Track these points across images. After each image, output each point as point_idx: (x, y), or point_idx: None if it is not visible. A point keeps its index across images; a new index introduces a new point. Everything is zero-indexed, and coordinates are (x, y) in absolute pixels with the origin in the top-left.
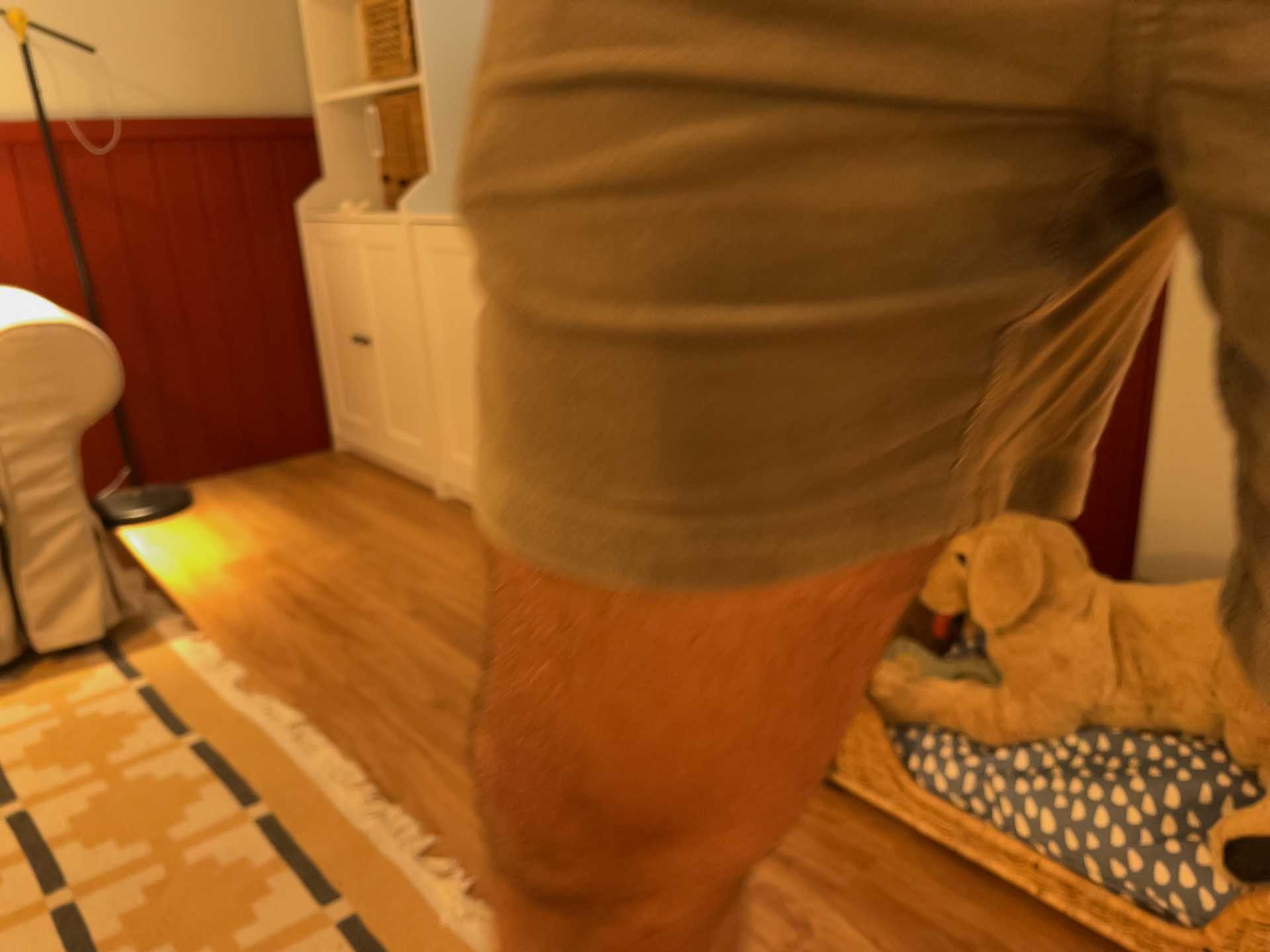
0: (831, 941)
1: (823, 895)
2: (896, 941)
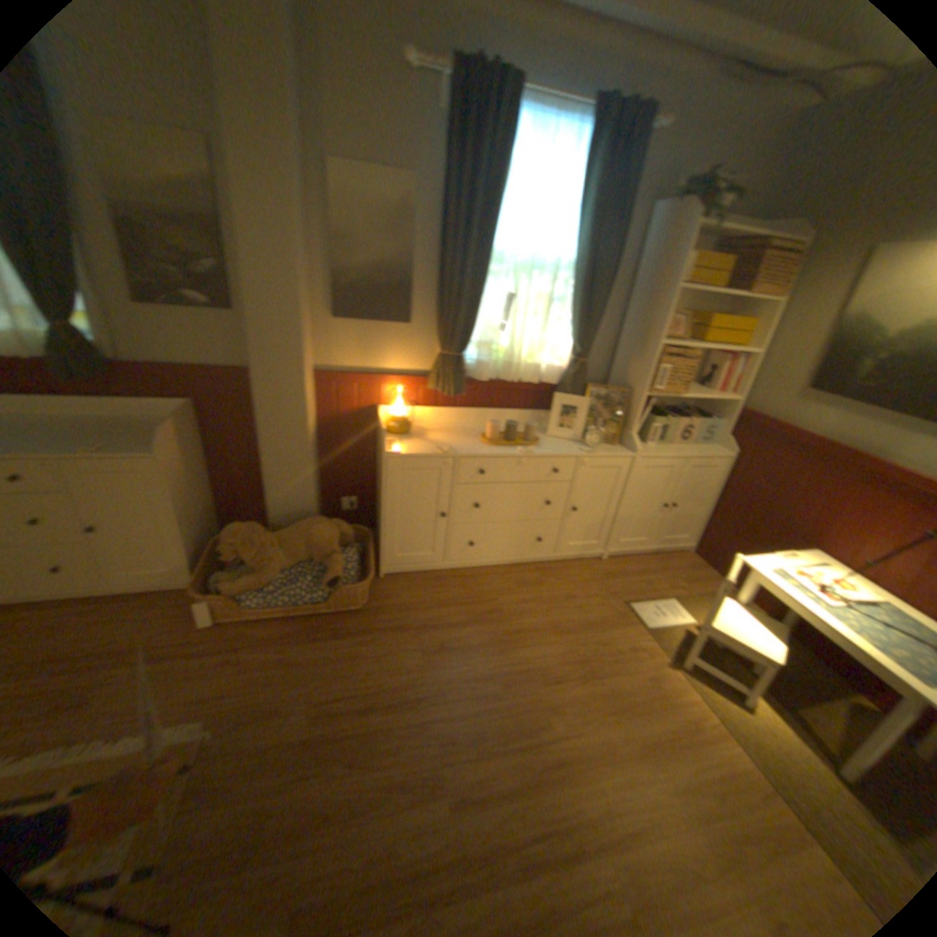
0: (247, 661)
1: (236, 653)
2: (262, 649)
